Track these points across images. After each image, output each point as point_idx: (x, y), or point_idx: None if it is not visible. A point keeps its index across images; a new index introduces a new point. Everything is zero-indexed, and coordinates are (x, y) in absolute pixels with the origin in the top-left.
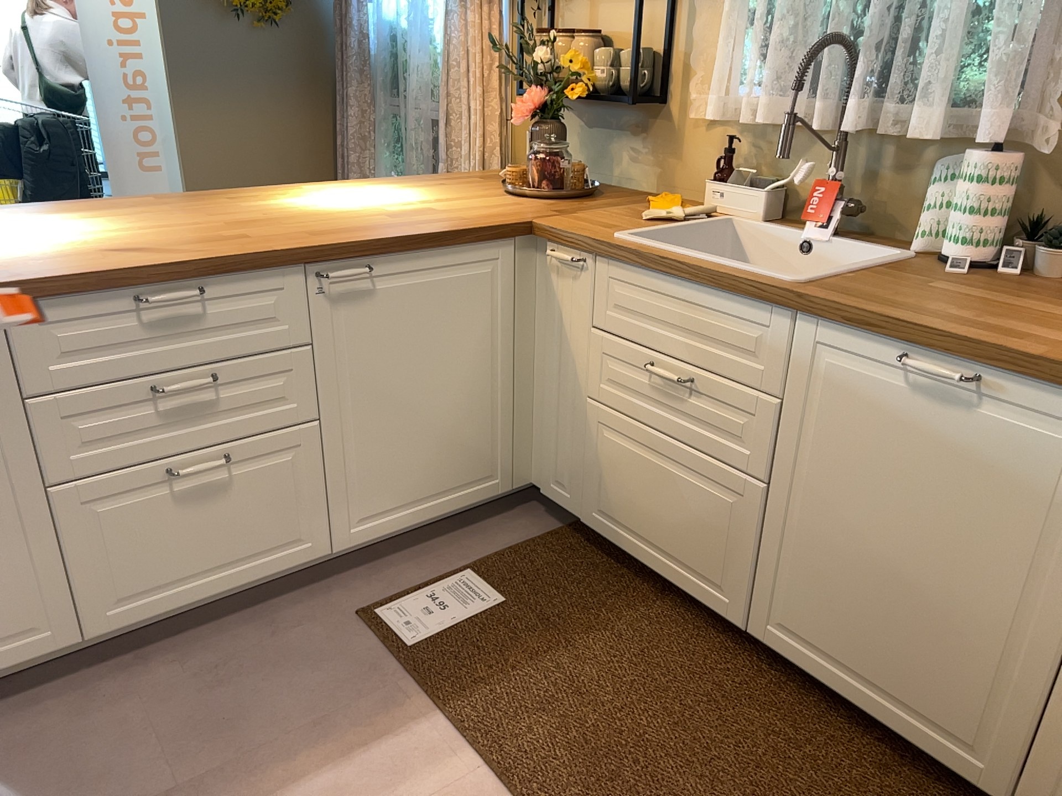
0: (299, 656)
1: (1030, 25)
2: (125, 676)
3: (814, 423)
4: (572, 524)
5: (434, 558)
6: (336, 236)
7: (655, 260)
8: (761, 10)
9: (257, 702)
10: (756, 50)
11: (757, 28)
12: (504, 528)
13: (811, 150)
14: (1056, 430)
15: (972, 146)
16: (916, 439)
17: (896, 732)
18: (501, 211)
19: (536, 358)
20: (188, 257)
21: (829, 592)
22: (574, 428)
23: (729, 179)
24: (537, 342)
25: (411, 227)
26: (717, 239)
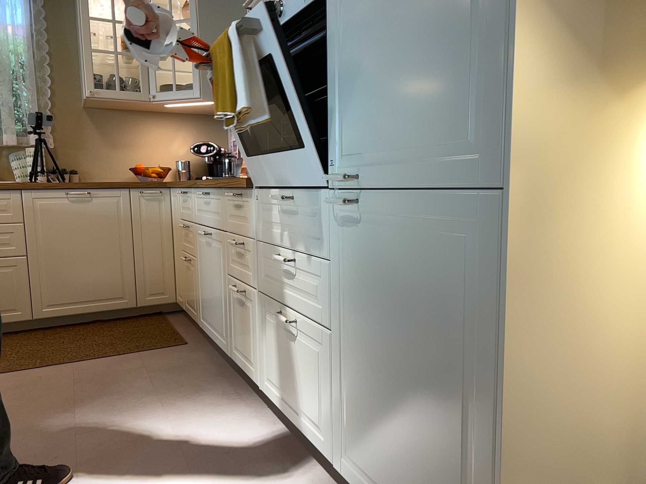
0: None
1: (36, 110)
2: None
3: (39, 225)
4: None
5: None
6: None
7: None
8: None
9: None
10: None
11: None
12: None
13: None
14: (111, 199)
15: (23, 148)
16: (77, 216)
17: (100, 311)
18: None
19: None
20: None
21: (63, 280)
22: None
23: None
24: None
25: None
26: None
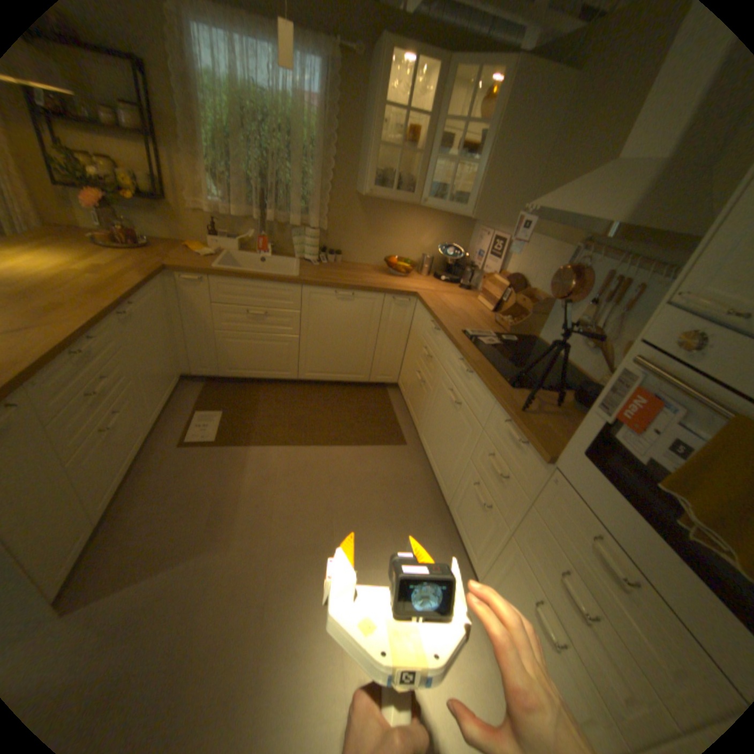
0: (180, 471)
1: (318, 194)
2: (117, 529)
3: (311, 315)
4: (207, 381)
5: (175, 417)
6: (107, 293)
7: (243, 276)
8: (213, 167)
9: (189, 489)
10: (214, 183)
11: (218, 176)
12: (184, 395)
13: (247, 224)
14: (369, 301)
15: (303, 226)
16: (340, 312)
17: (343, 381)
18: (135, 261)
19: (174, 323)
20: (72, 323)
21: (322, 357)
22: (207, 345)
23: (213, 234)
24: (173, 316)
25: (126, 280)
26: (228, 260)
